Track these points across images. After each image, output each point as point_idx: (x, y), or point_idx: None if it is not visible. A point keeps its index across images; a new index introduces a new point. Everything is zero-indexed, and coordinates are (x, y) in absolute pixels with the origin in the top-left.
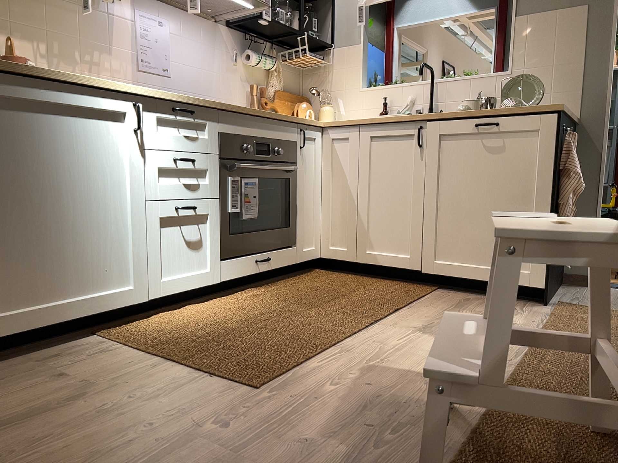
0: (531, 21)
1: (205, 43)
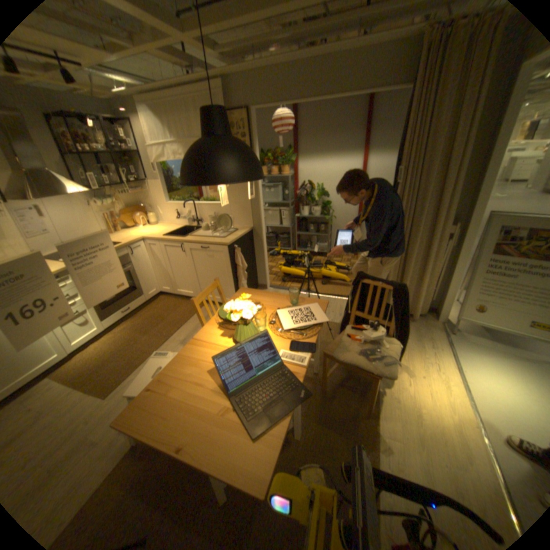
0: None
1: (63, 204)
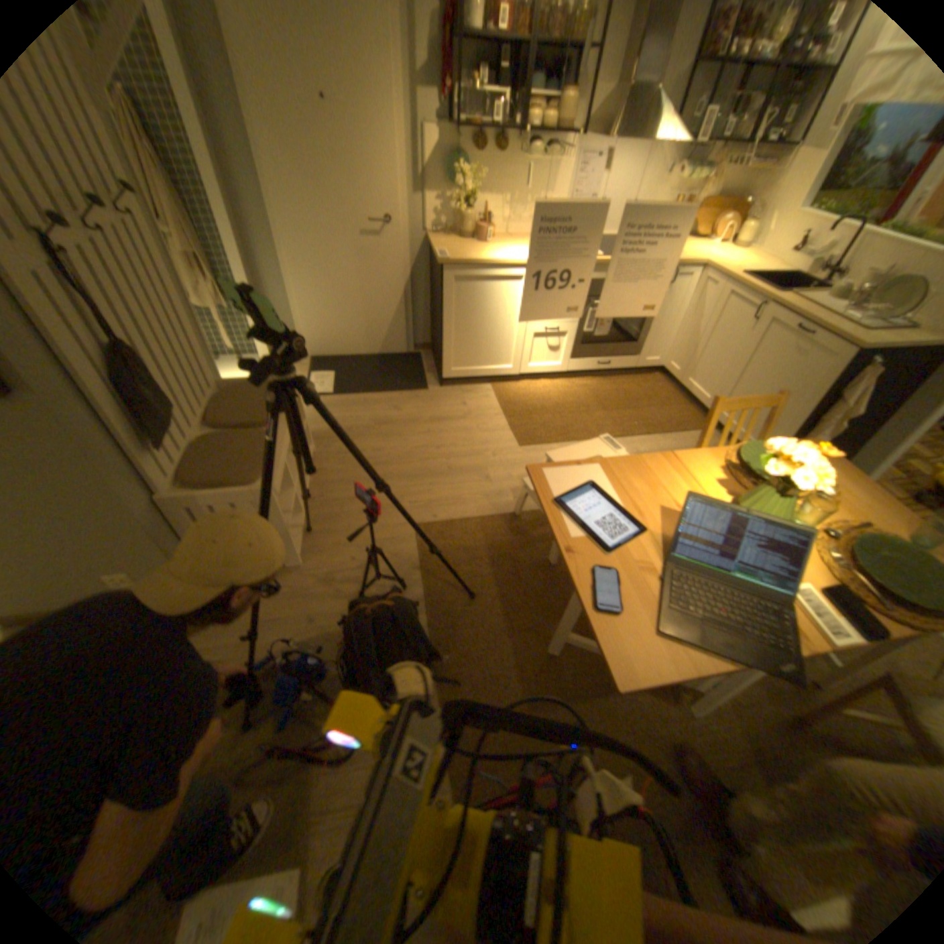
0: None
1: (640, 160)
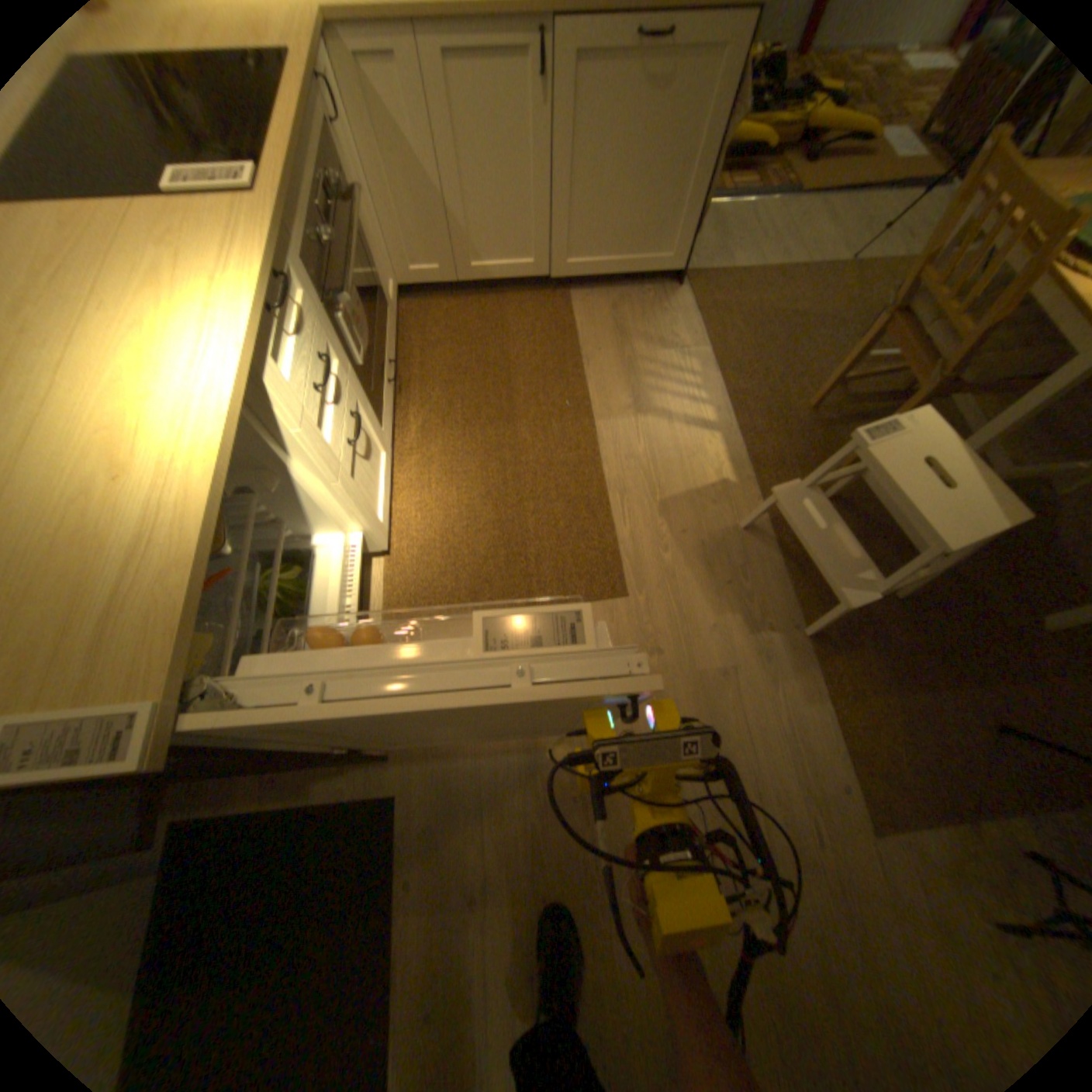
0: None
1: None
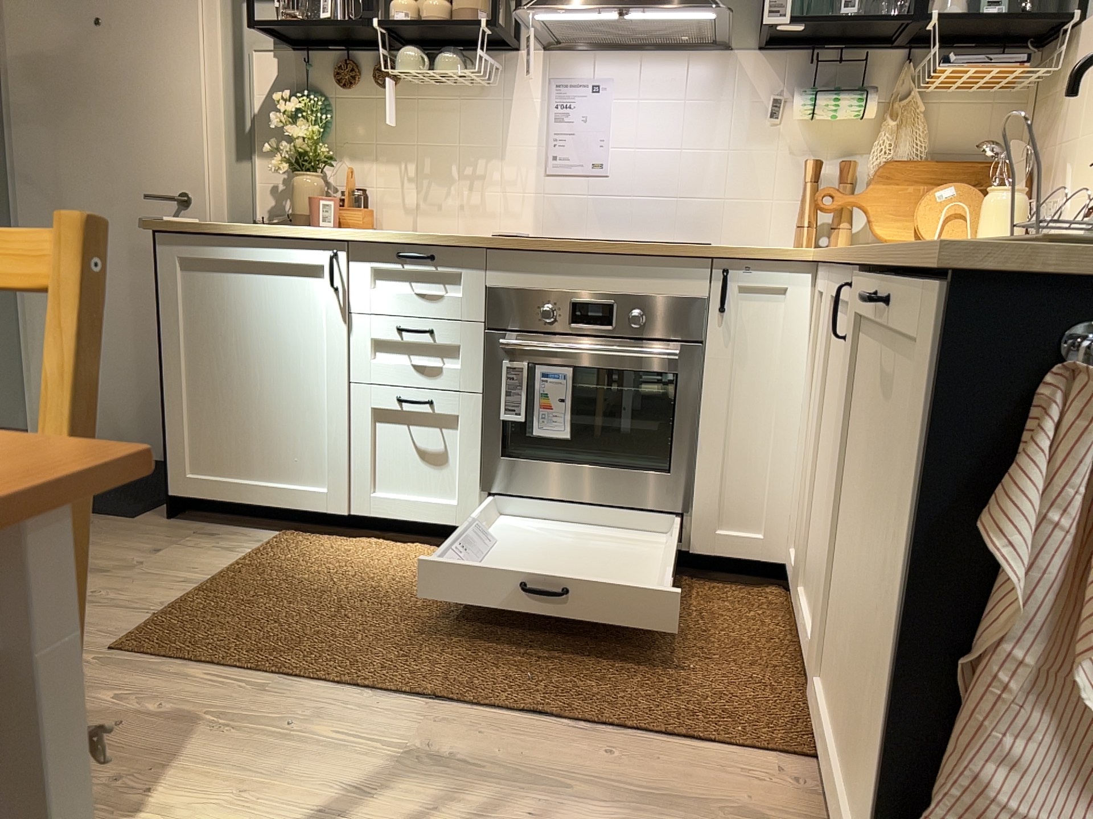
0: None
1: (690, 95)
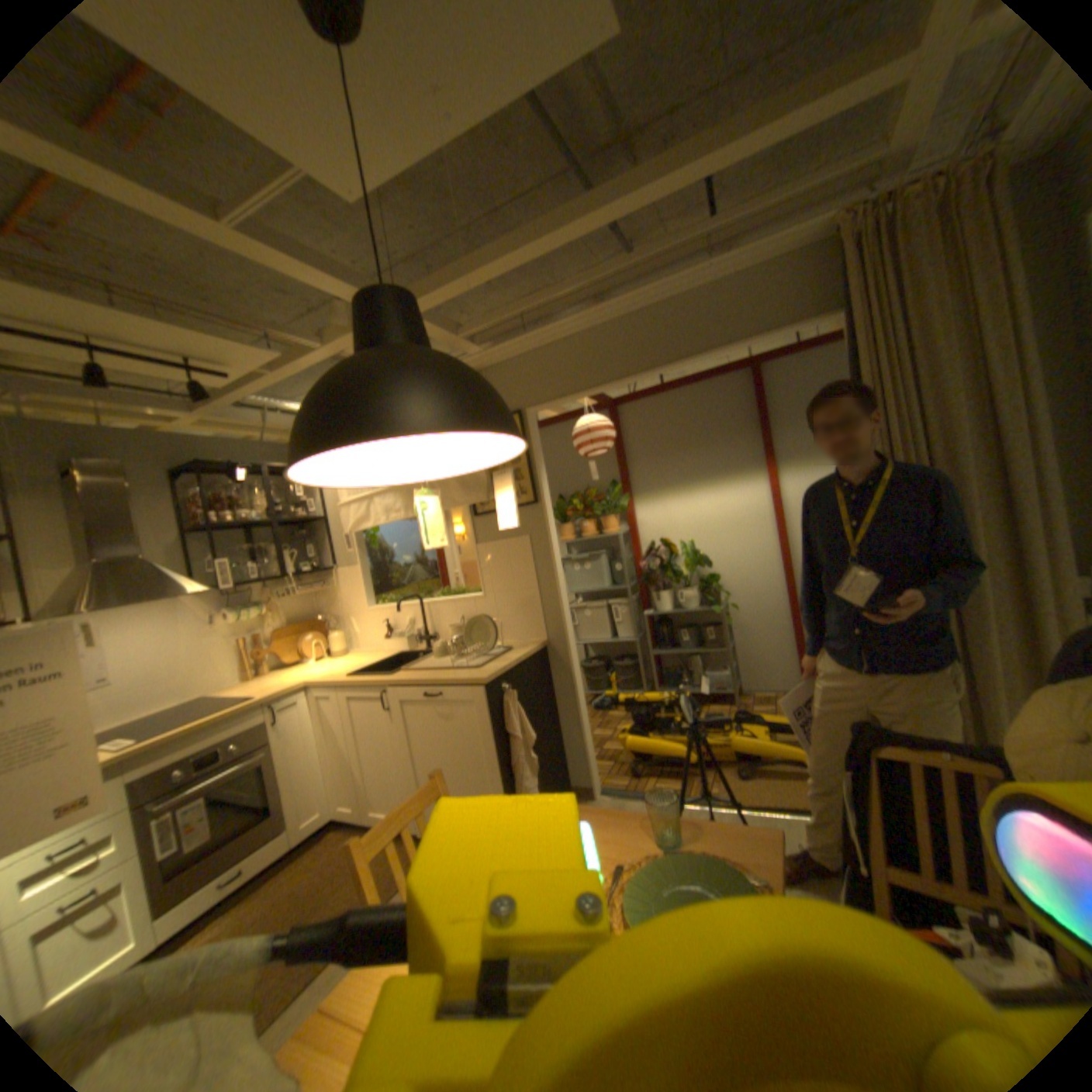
0: (492, 546)
1: (158, 621)
